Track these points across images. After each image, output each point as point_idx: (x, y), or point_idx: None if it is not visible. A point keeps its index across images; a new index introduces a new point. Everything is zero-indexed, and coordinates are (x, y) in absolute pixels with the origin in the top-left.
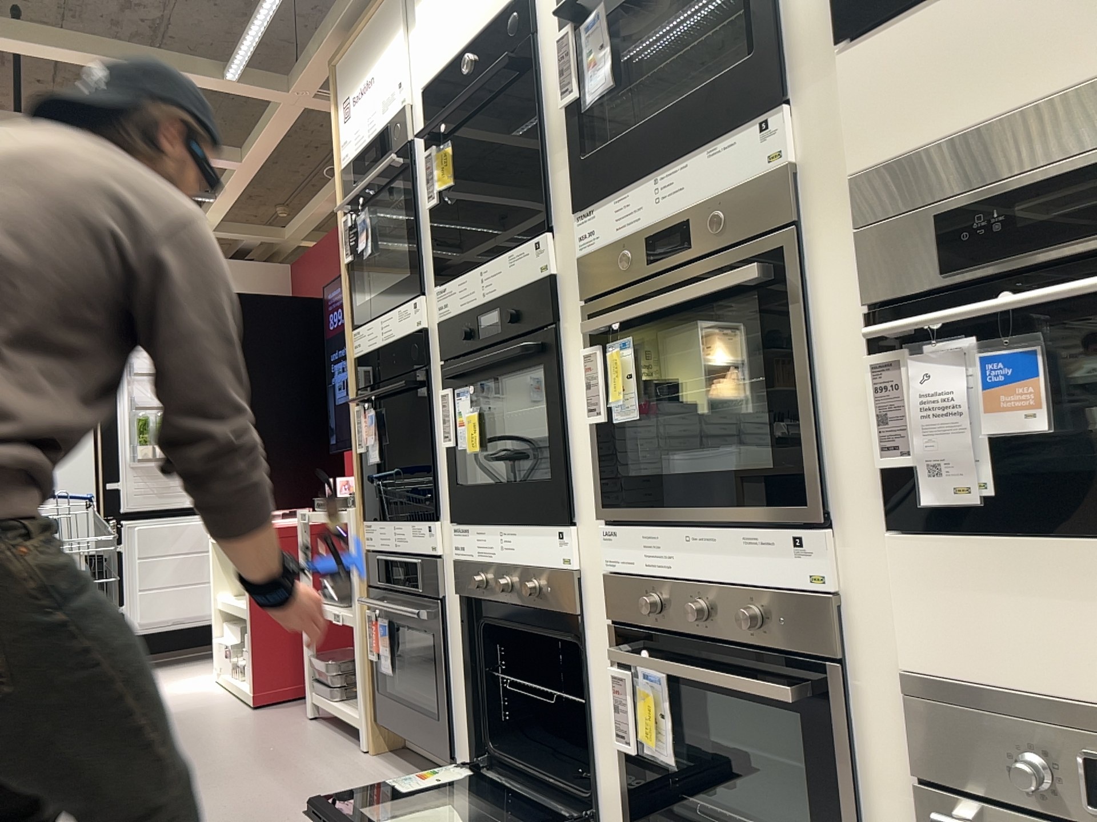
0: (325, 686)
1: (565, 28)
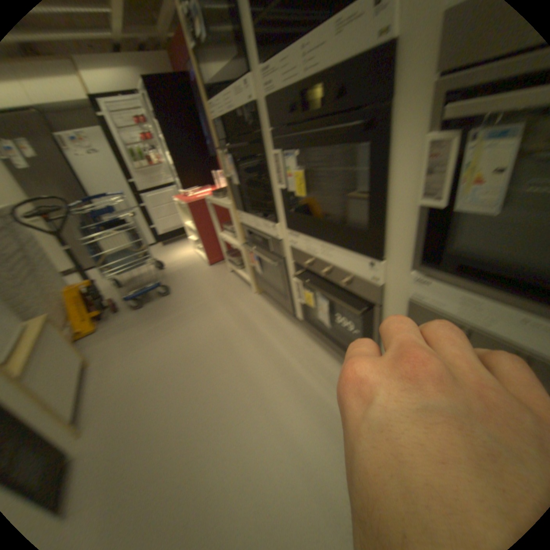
0: (231, 261)
1: None
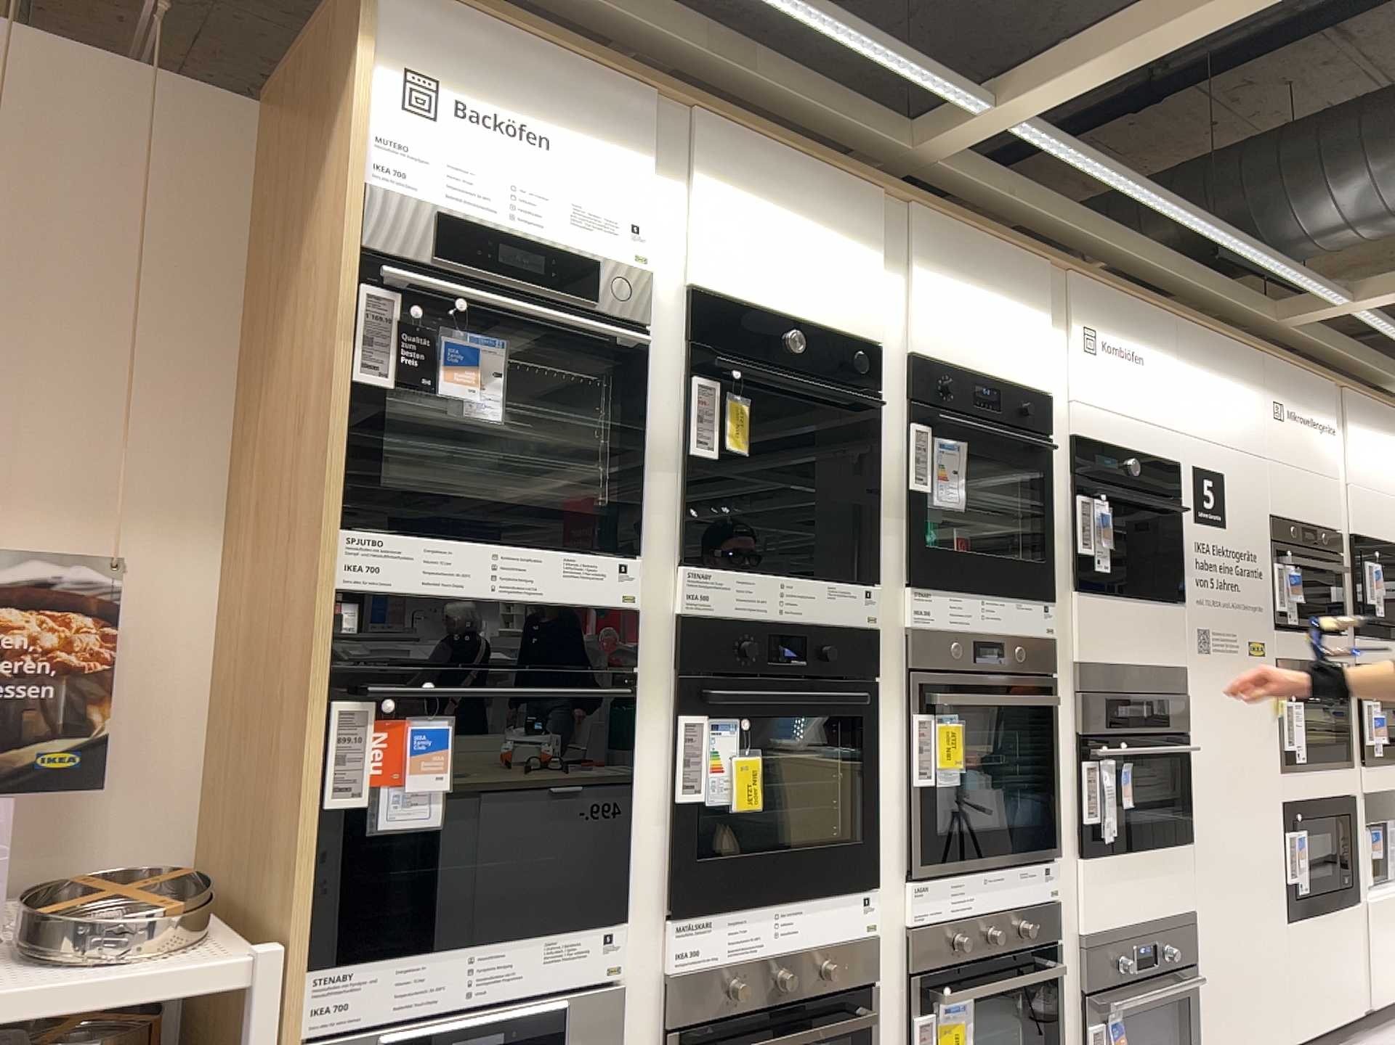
0: None
1: (915, 430)
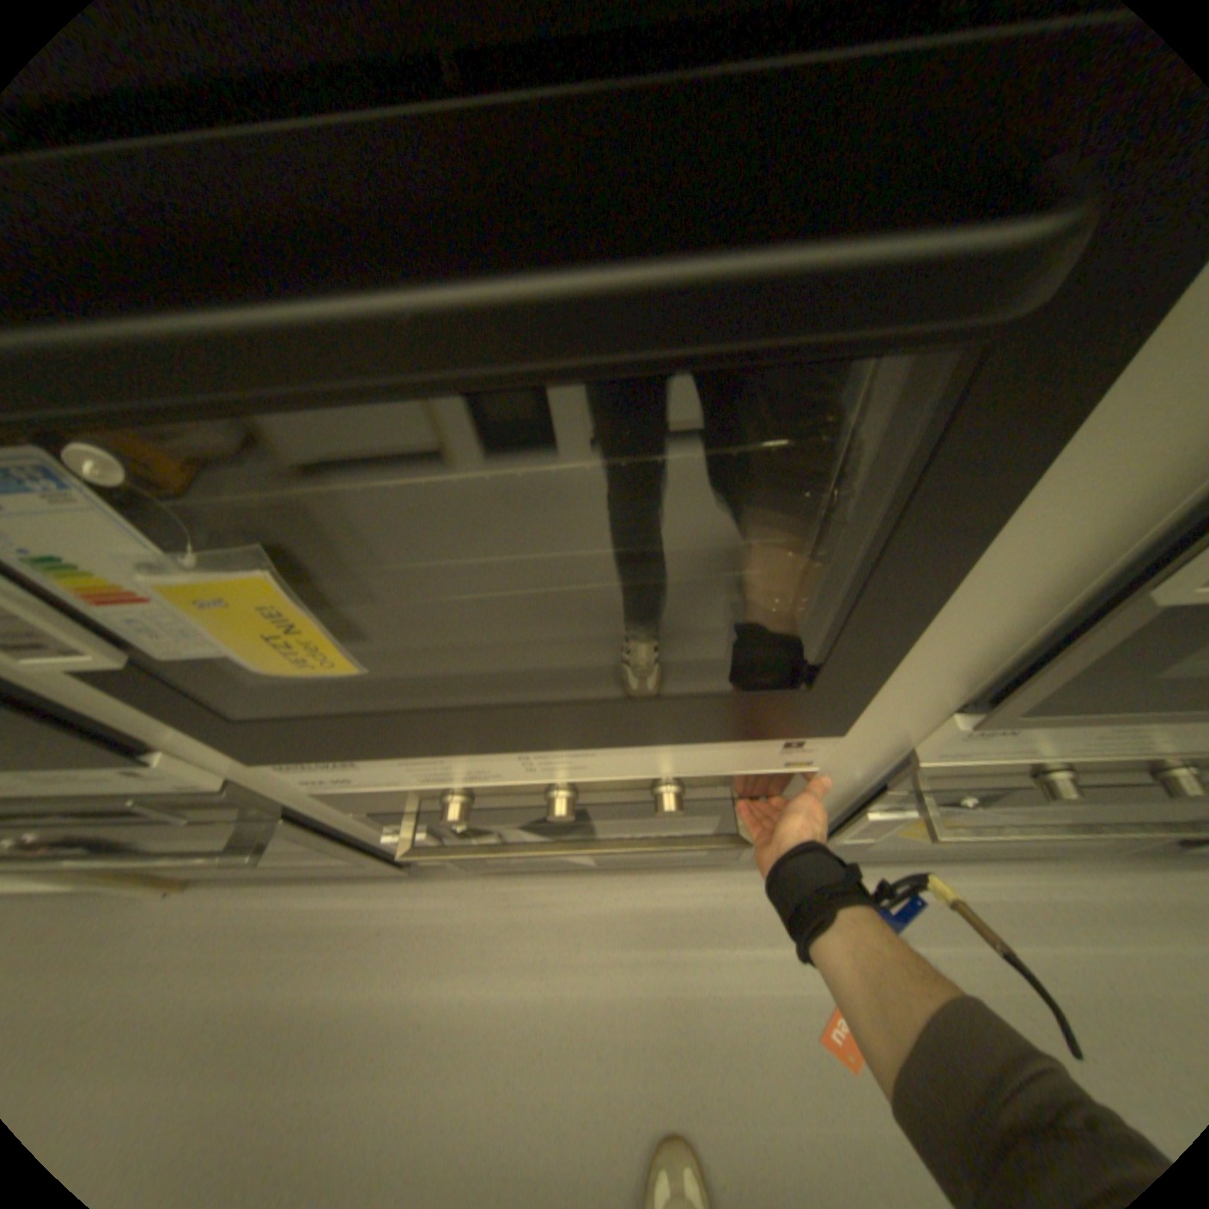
0: None
1: None
